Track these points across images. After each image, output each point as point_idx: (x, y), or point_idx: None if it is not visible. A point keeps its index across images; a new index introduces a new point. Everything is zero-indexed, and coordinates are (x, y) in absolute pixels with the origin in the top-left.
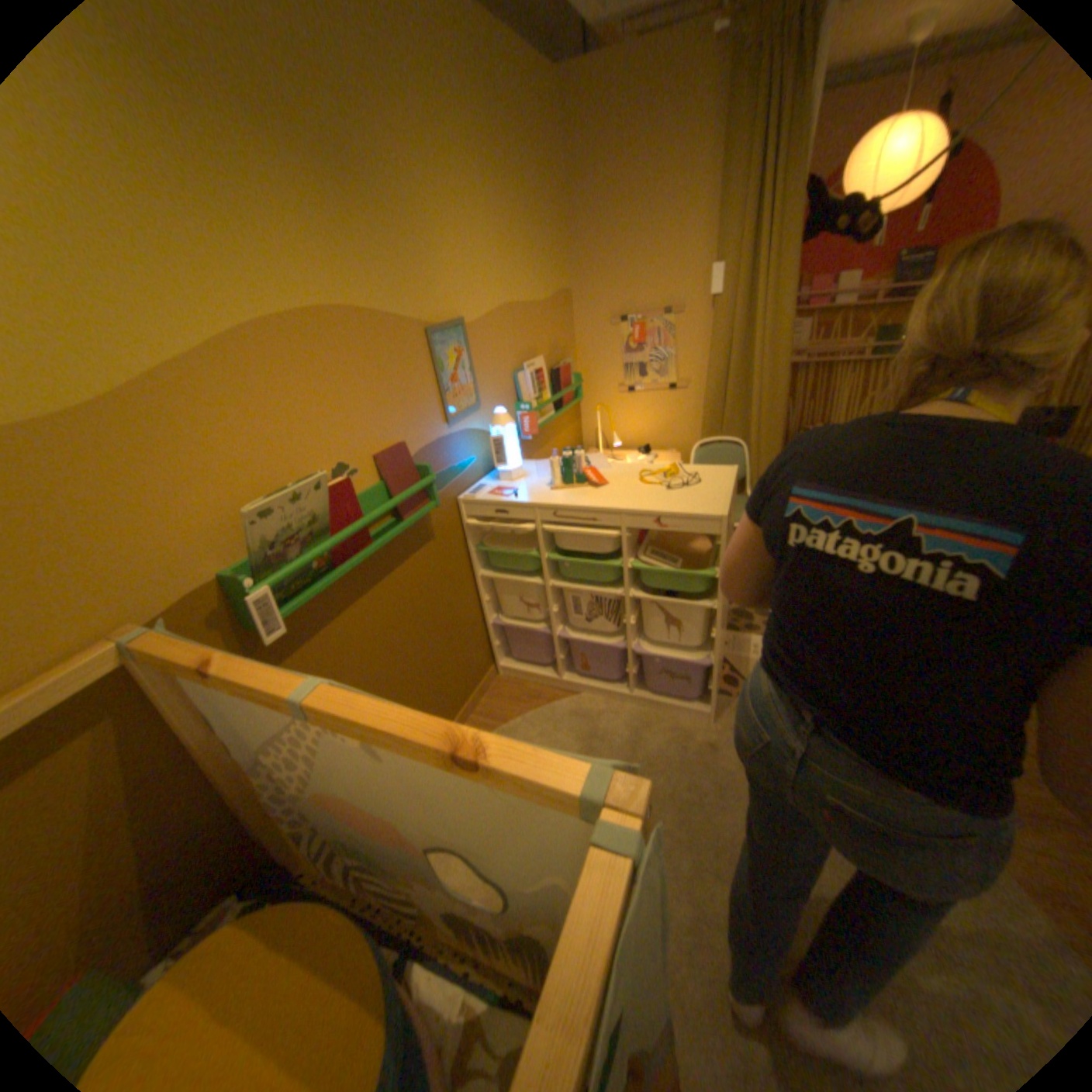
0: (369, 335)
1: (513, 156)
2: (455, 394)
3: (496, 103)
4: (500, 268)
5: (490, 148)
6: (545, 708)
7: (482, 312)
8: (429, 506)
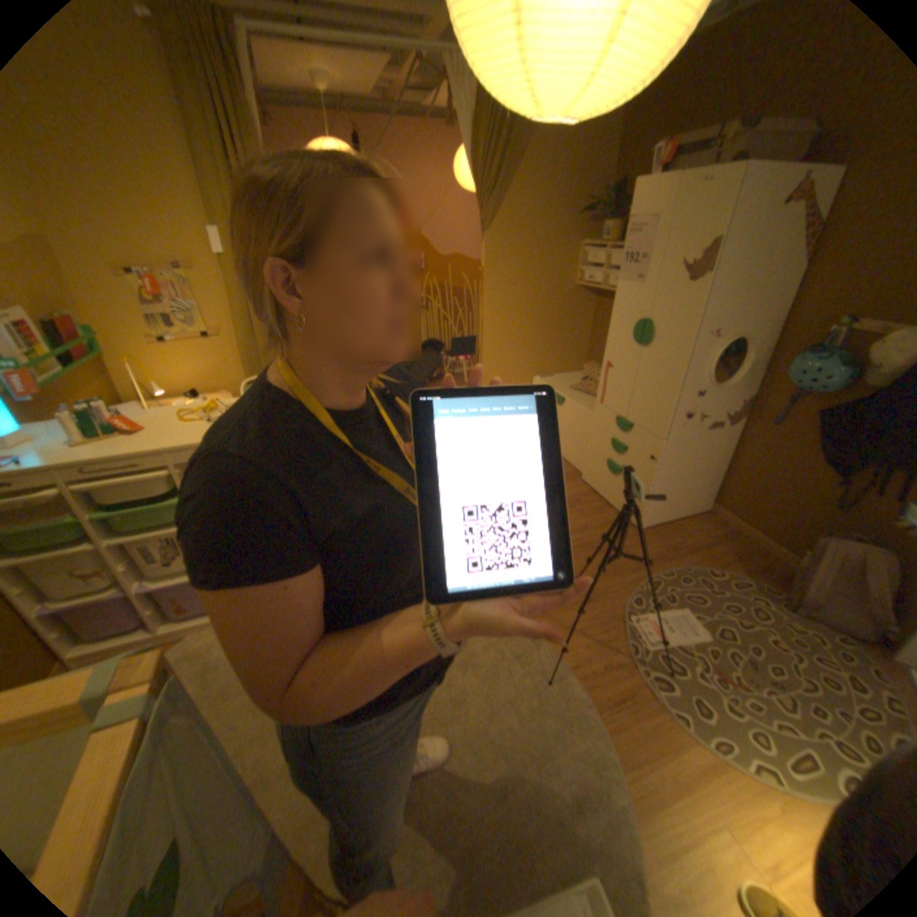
0: None
1: None
2: None
3: None
4: None
5: None
6: None
7: None
8: None
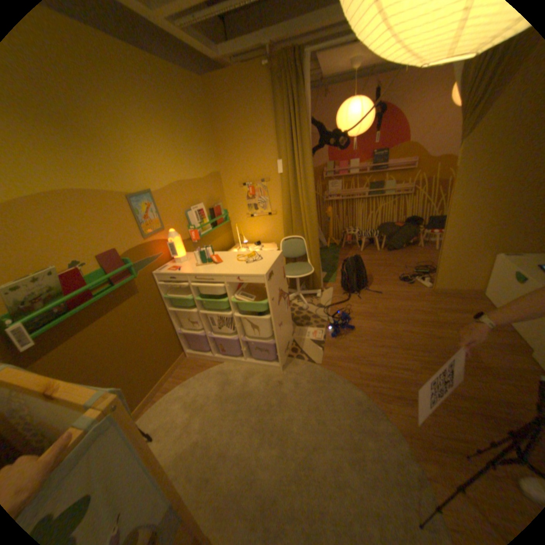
0: (90, 201)
1: (177, 116)
2: (147, 224)
3: (165, 94)
4: (173, 165)
5: (162, 113)
6: (205, 371)
7: (163, 186)
8: (131, 278)
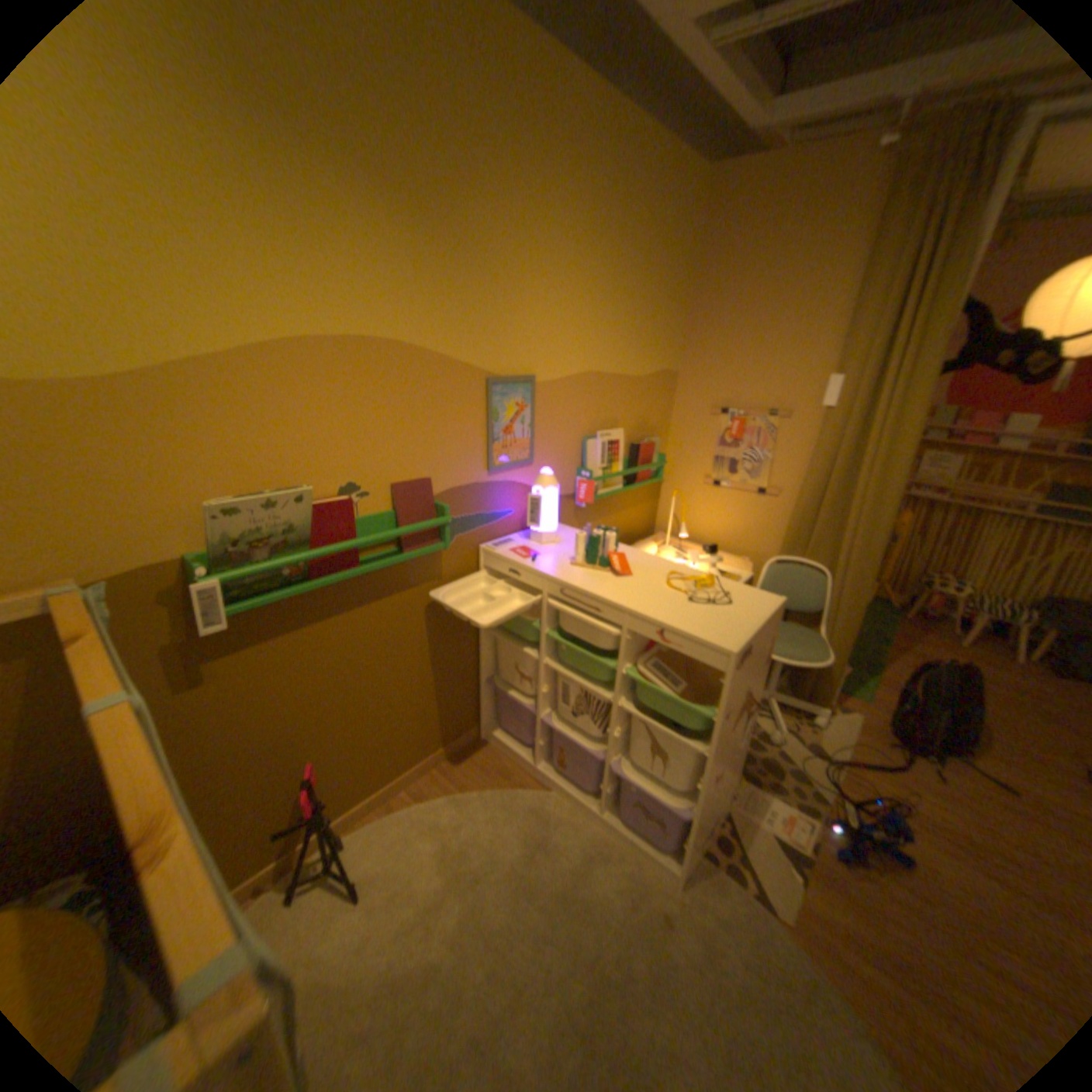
0: (421, 373)
1: (638, 238)
2: (505, 446)
3: (630, 188)
4: (594, 337)
5: (611, 227)
6: (508, 793)
7: (560, 375)
8: (437, 546)
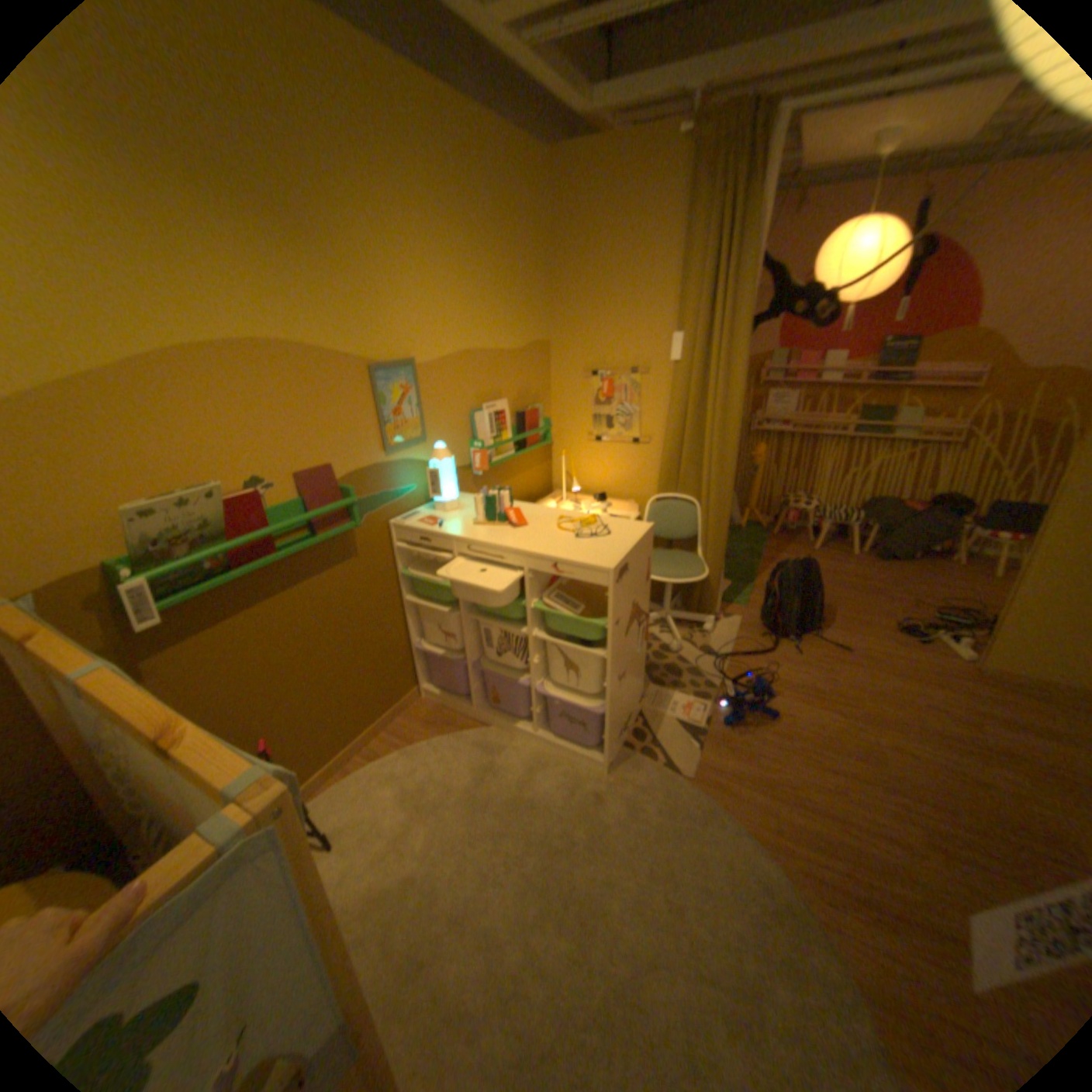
0: (303, 368)
1: (490, 222)
2: (396, 427)
3: (474, 177)
4: (464, 318)
5: (462, 214)
6: (452, 737)
7: (438, 356)
8: (348, 526)
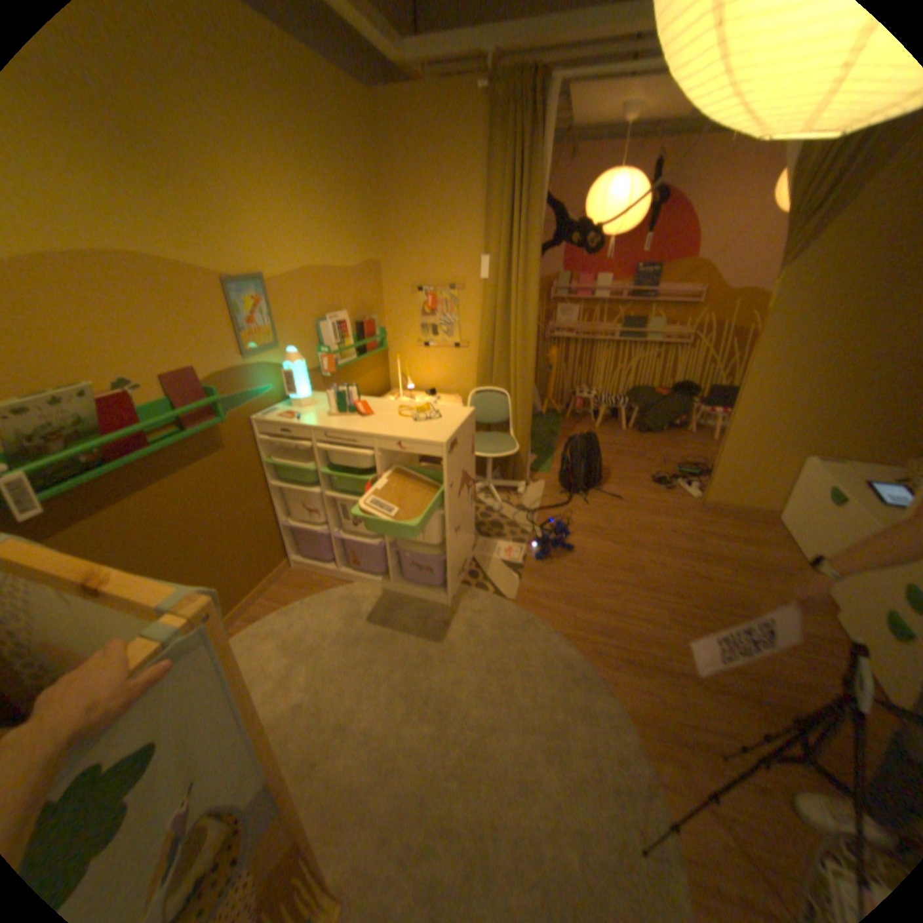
0: (158, 277)
1: (321, 152)
2: (251, 333)
3: (304, 110)
4: (304, 237)
5: (296, 143)
6: (322, 594)
7: (283, 270)
8: (214, 420)
